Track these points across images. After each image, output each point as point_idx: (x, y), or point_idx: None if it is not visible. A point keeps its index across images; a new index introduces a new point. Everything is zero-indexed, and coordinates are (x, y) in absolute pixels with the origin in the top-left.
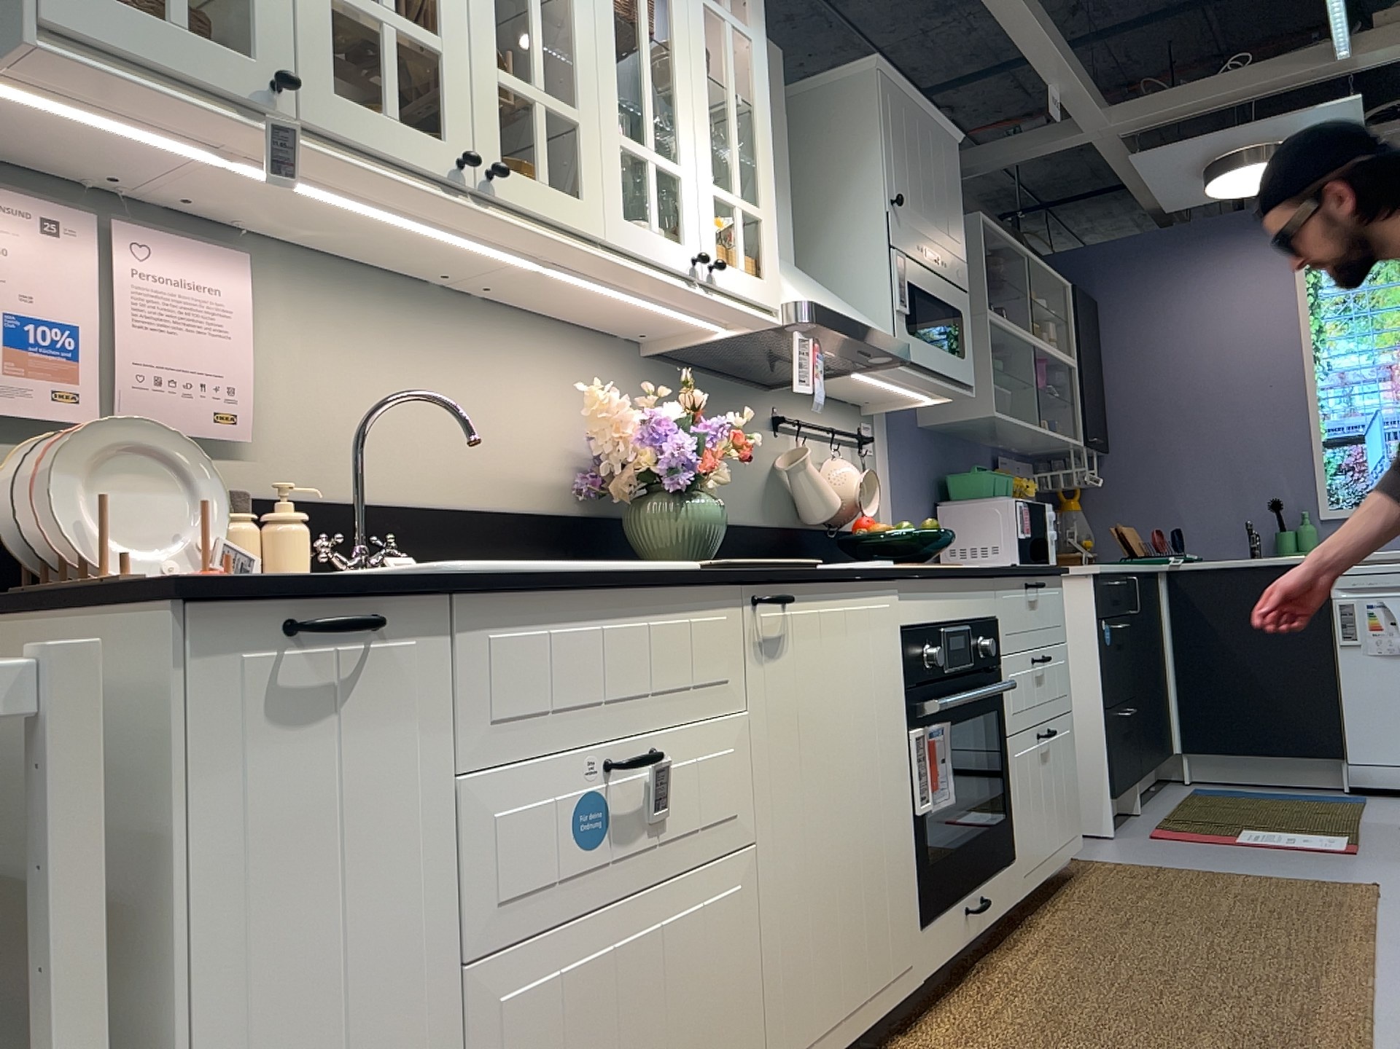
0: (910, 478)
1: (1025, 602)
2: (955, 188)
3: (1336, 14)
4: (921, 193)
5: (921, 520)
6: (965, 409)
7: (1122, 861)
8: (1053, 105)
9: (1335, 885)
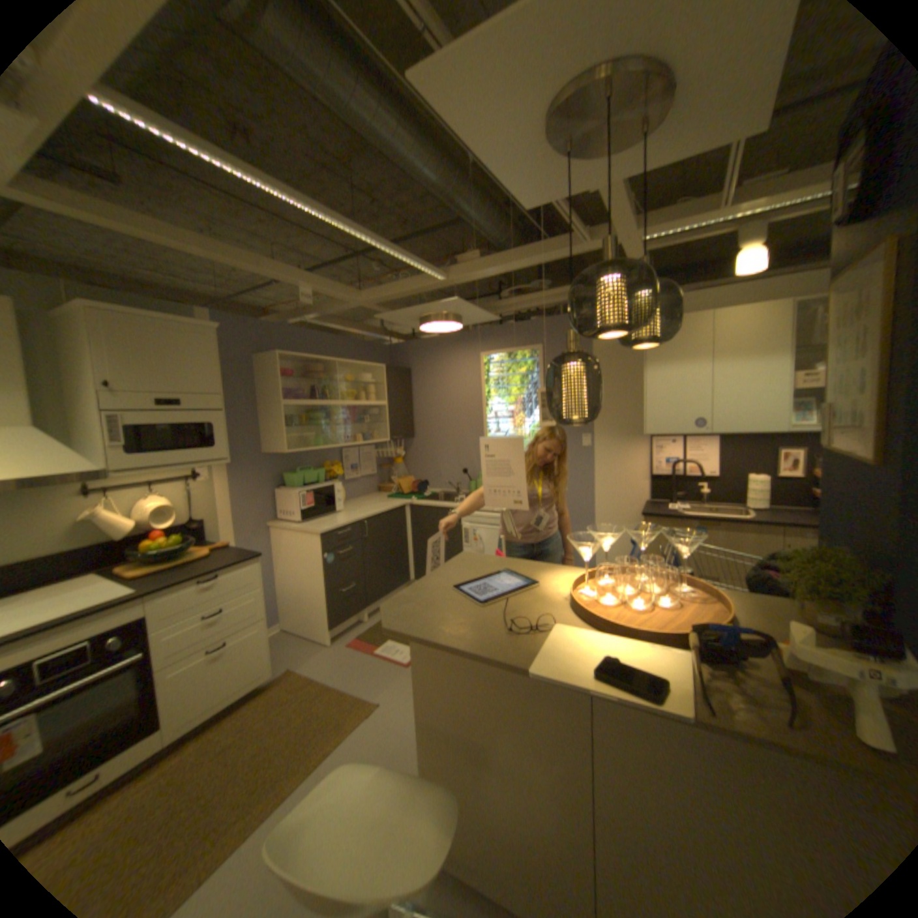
0: (247, 482)
1: (192, 593)
2: (204, 355)
3: (417, 261)
4: (151, 369)
5: (258, 499)
6: (276, 447)
7: (305, 673)
8: (302, 296)
9: (359, 706)
